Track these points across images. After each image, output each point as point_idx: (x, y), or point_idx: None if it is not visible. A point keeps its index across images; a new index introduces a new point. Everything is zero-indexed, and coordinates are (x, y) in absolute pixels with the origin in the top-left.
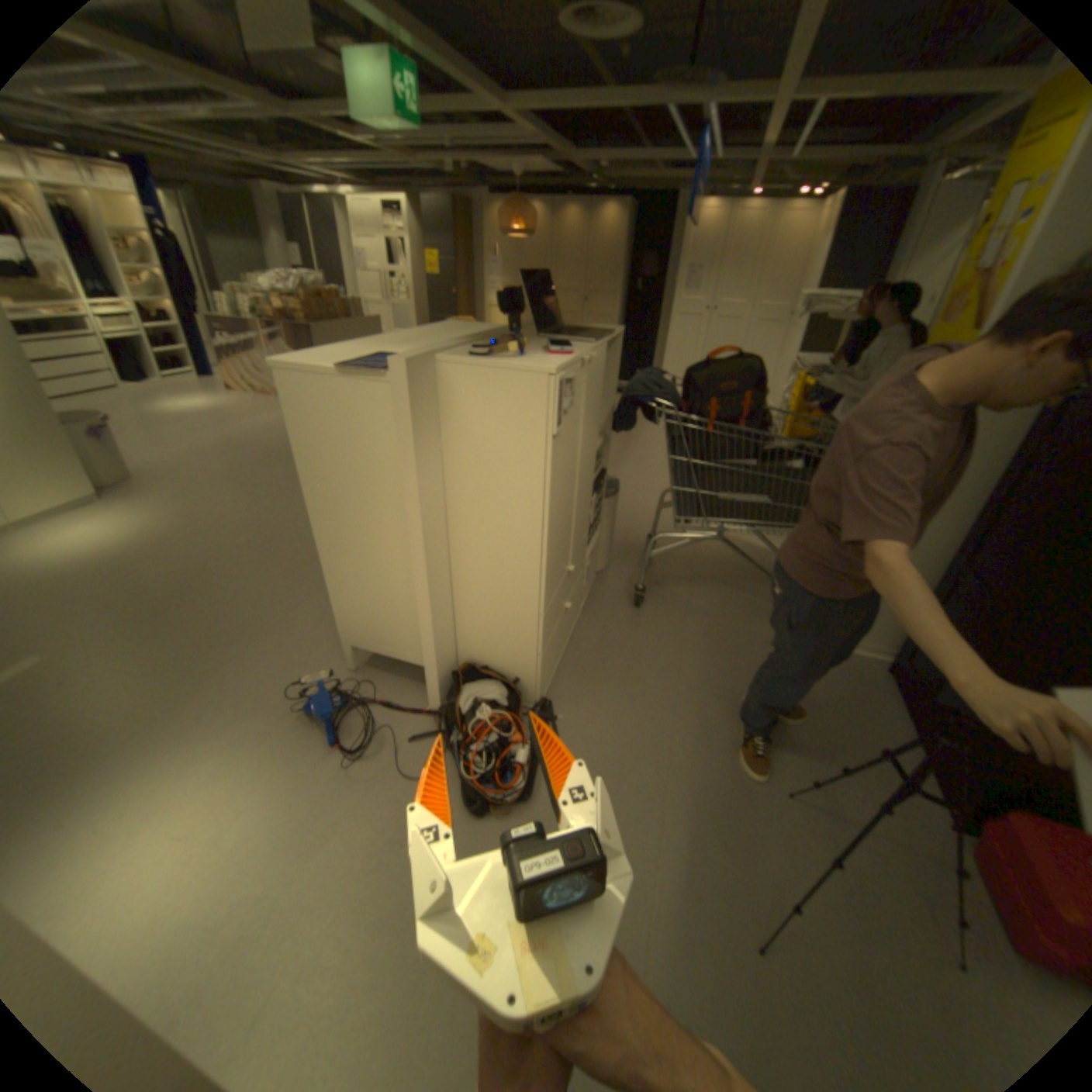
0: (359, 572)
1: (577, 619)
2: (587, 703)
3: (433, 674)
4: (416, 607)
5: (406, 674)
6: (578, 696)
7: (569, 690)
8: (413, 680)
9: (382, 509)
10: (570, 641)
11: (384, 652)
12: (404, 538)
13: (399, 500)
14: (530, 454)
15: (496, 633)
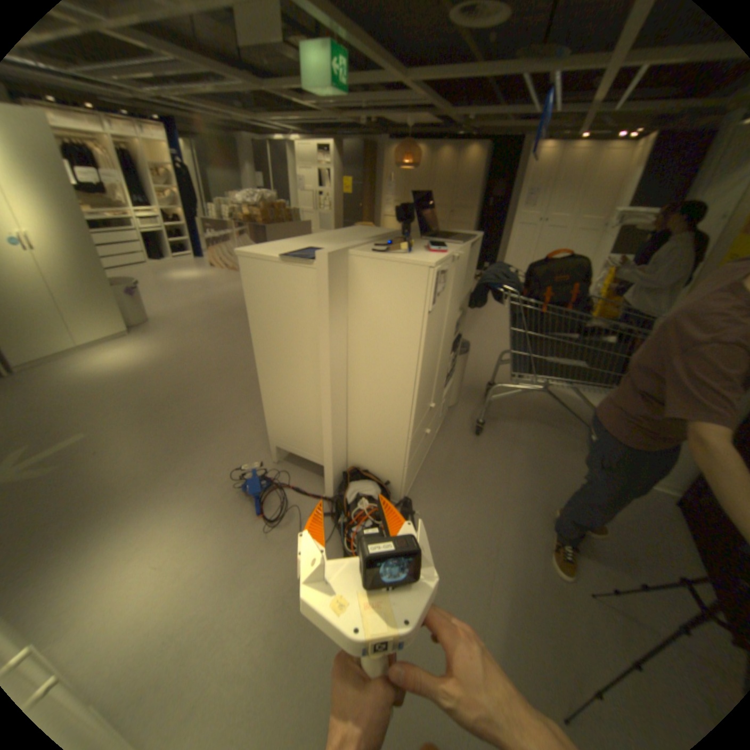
0: (285, 397)
1: (433, 440)
2: (437, 504)
3: (329, 473)
4: (321, 425)
5: (311, 469)
6: (431, 498)
7: (425, 493)
8: (315, 474)
9: (304, 356)
10: (427, 456)
11: (297, 453)
12: (317, 377)
13: (315, 350)
14: (410, 324)
15: (376, 448)
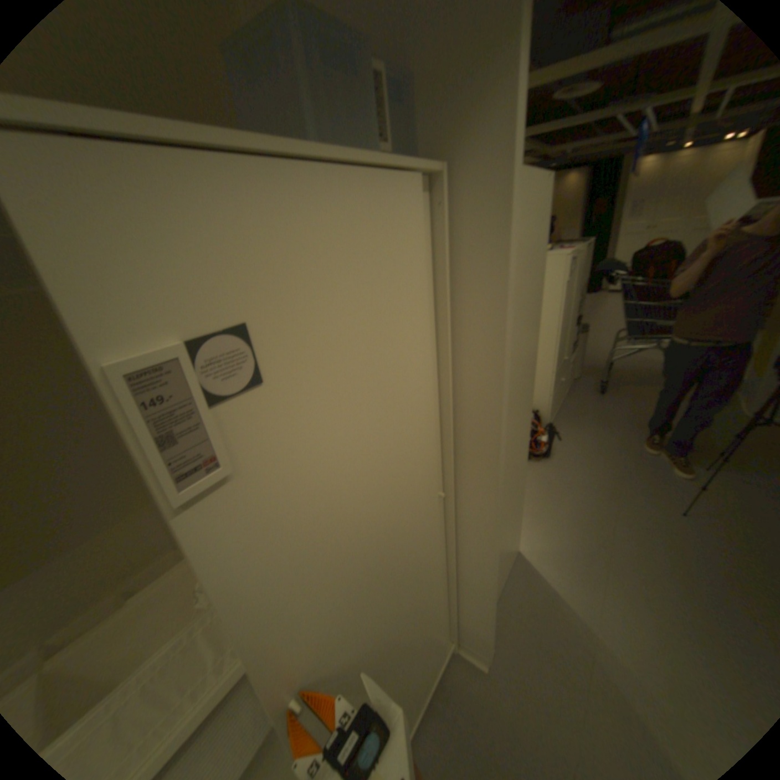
0: None
1: (565, 398)
2: (576, 430)
3: None
4: None
5: None
6: (571, 427)
7: (565, 425)
8: None
9: None
10: (563, 407)
11: None
12: None
13: None
14: (556, 291)
15: None
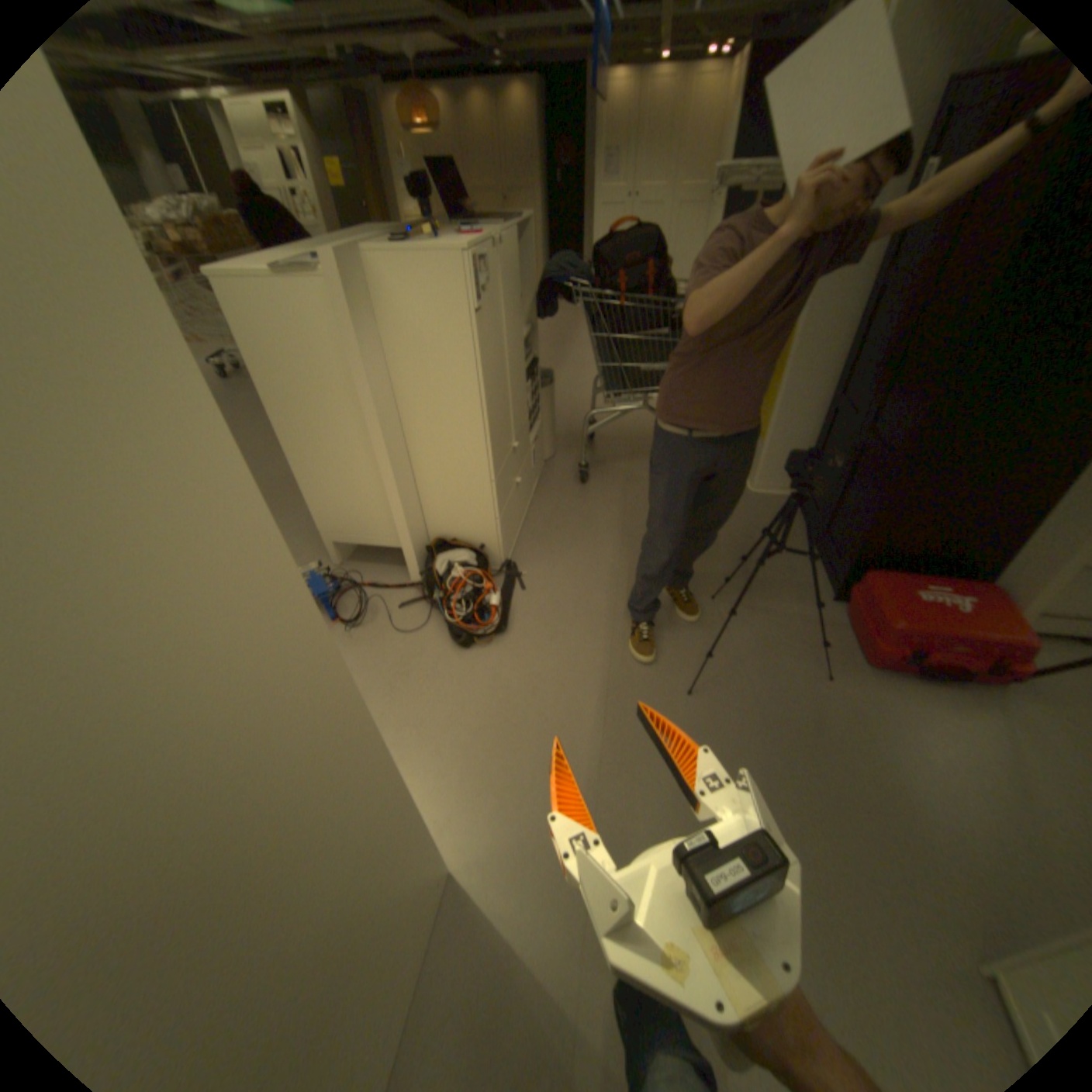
0: (327, 468)
1: (531, 500)
2: (546, 560)
3: (409, 548)
4: (384, 491)
5: (387, 561)
6: (538, 556)
7: (530, 553)
8: (394, 565)
9: (338, 402)
10: (527, 517)
11: (363, 541)
12: (362, 427)
13: (351, 390)
14: (458, 330)
15: (458, 505)
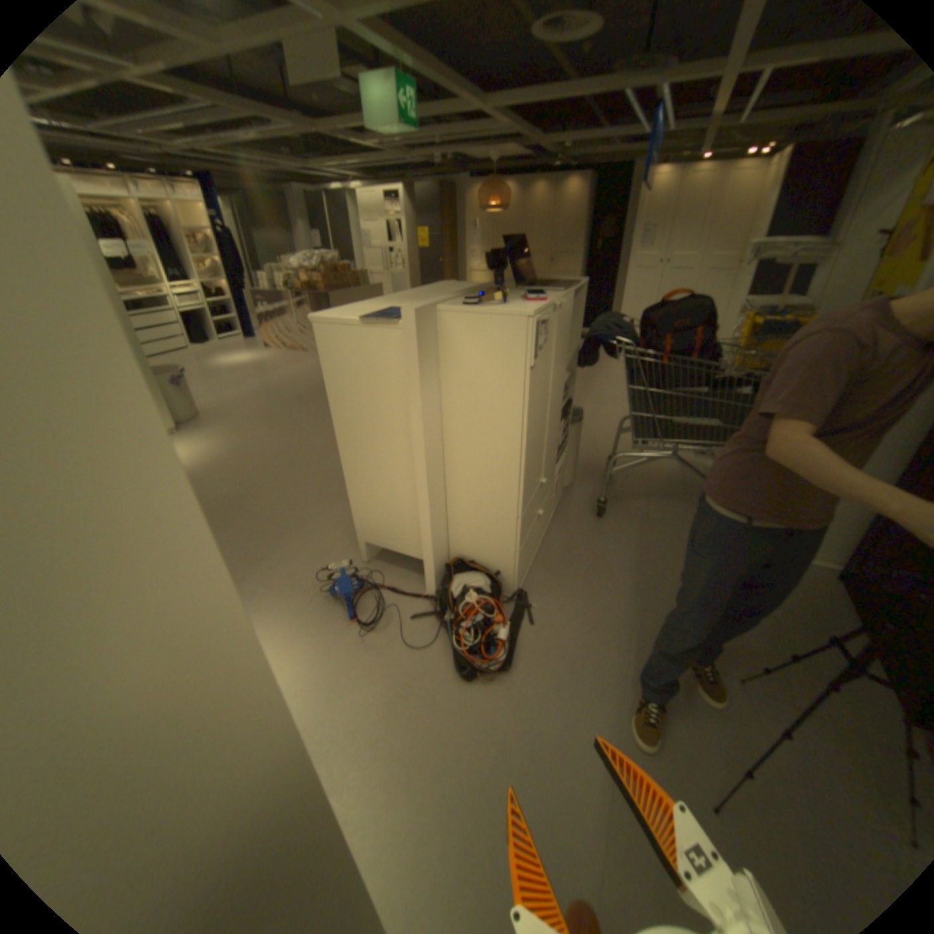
0: (373, 482)
1: (547, 526)
2: (557, 595)
3: (430, 565)
4: (417, 510)
5: (408, 567)
6: (549, 590)
7: (542, 584)
8: (413, 572)
9: (393, 431)
10: (542, 544)
11: (391, 547)
12: (409, 454)
13: (406, 423)
14: (511, 383)
15: (481, 532)
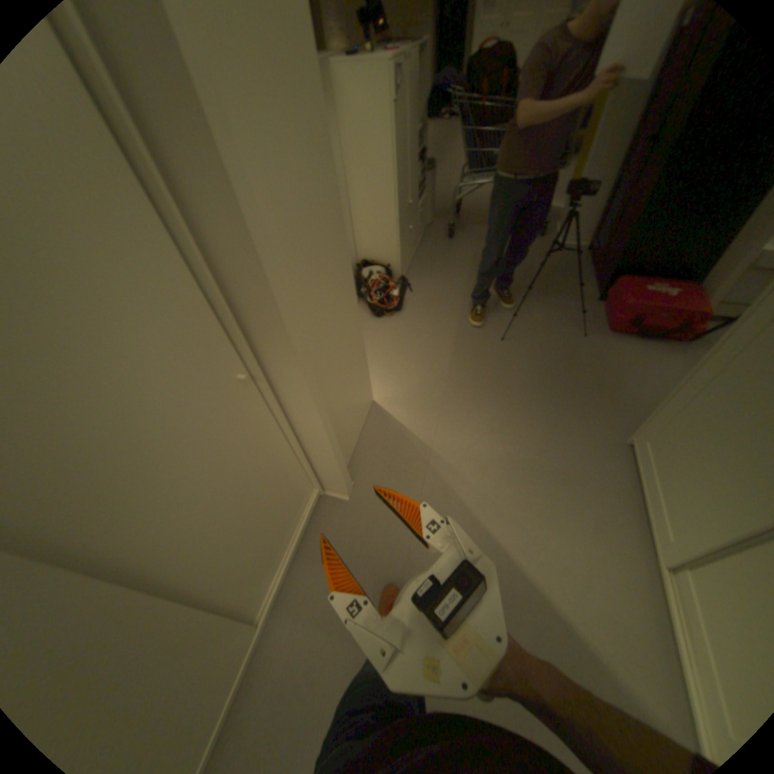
0: None
1: (419, 248)
2: (427, 279)
3: None
4: None
5: None
6: (422, 277)
7: (417, 276)
8: None
9: None
10: (416, 257)
11: None
12: None
13: None
14: (385, 116)
15: (378, 238)
